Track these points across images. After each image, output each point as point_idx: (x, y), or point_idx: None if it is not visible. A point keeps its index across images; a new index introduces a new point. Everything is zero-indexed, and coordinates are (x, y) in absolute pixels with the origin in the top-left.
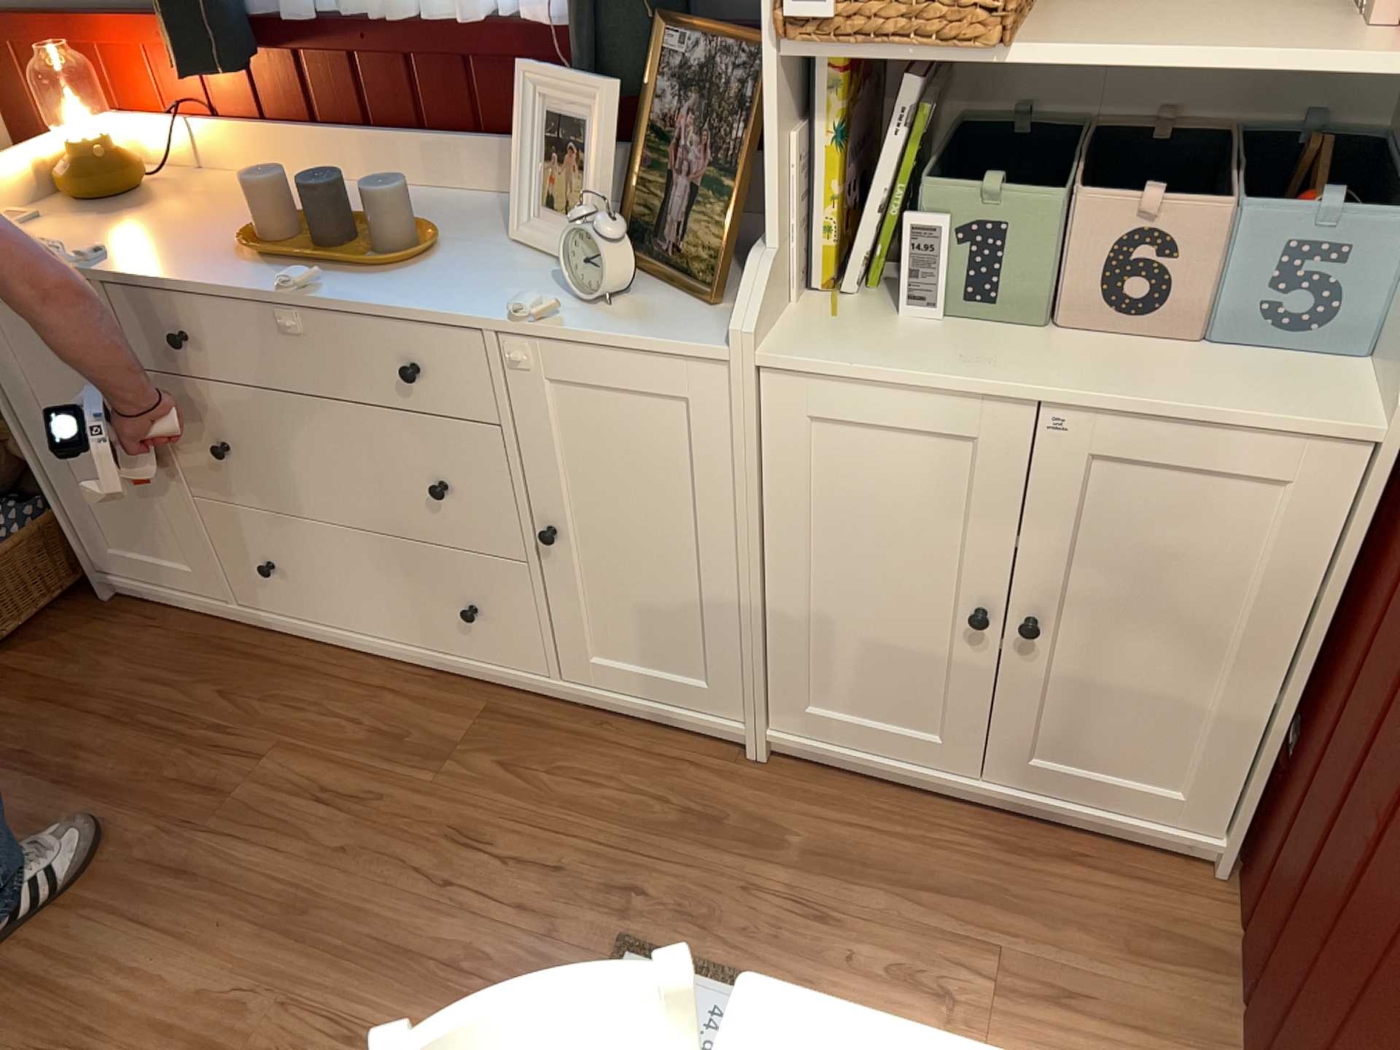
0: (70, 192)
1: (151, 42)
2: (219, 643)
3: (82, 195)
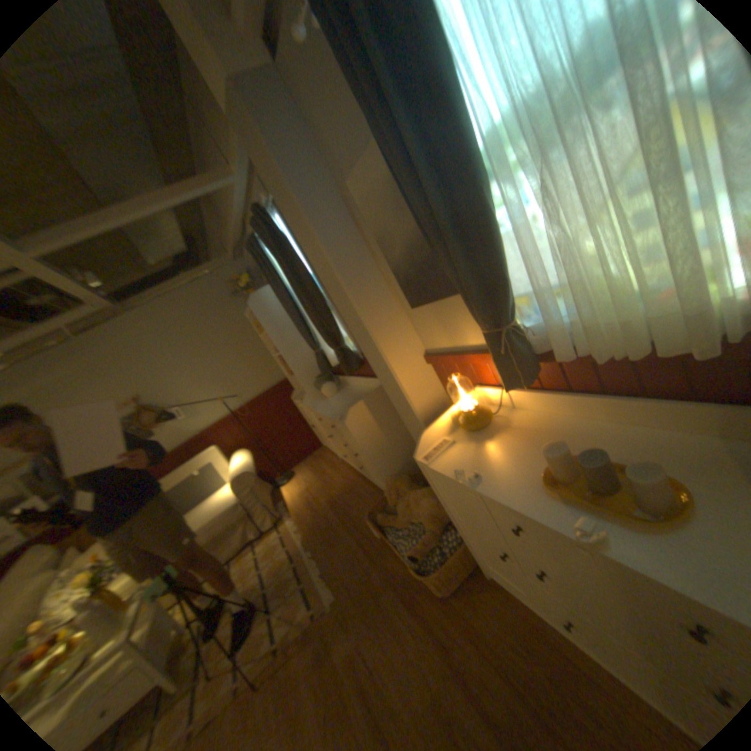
0: (459, 427)
1: (485, 359)
2: (538, 635)
3: (463, 429)
